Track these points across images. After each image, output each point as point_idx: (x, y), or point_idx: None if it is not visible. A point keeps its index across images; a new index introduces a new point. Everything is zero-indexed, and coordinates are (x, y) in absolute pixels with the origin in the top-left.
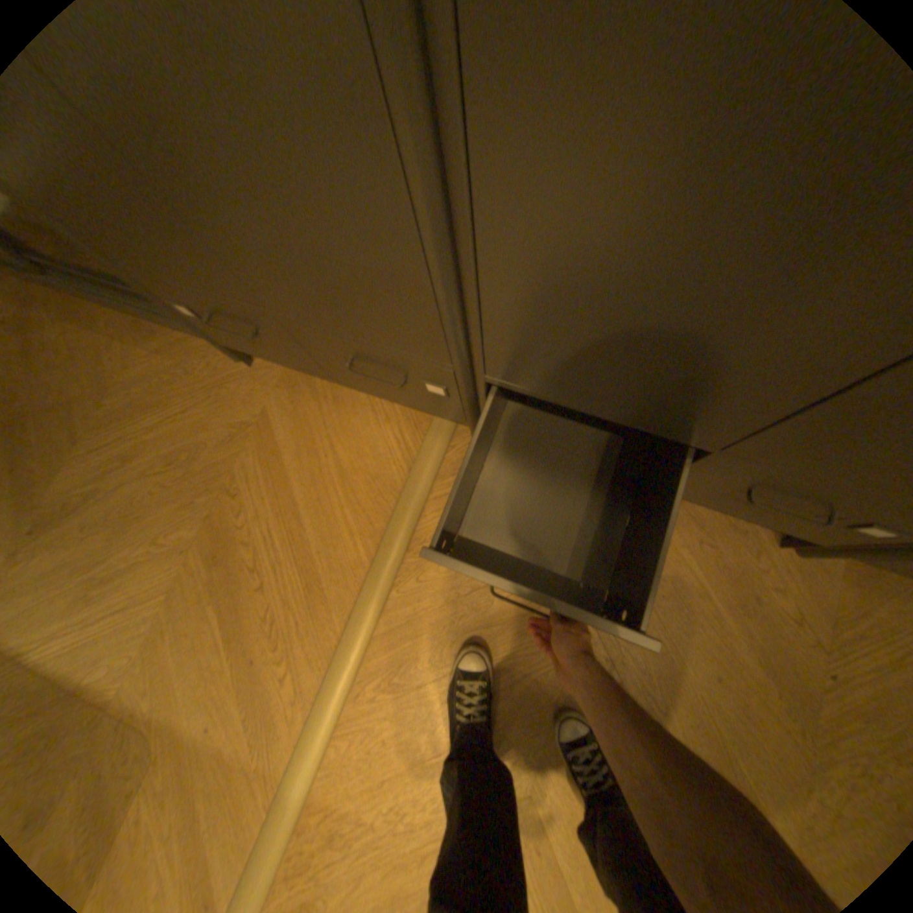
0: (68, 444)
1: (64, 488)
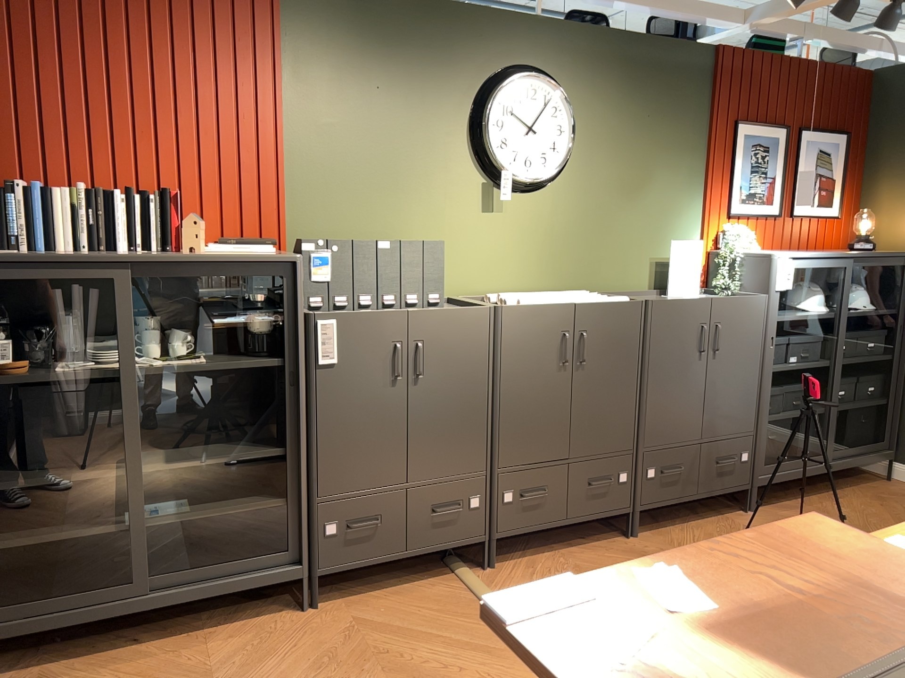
0: None
1: None
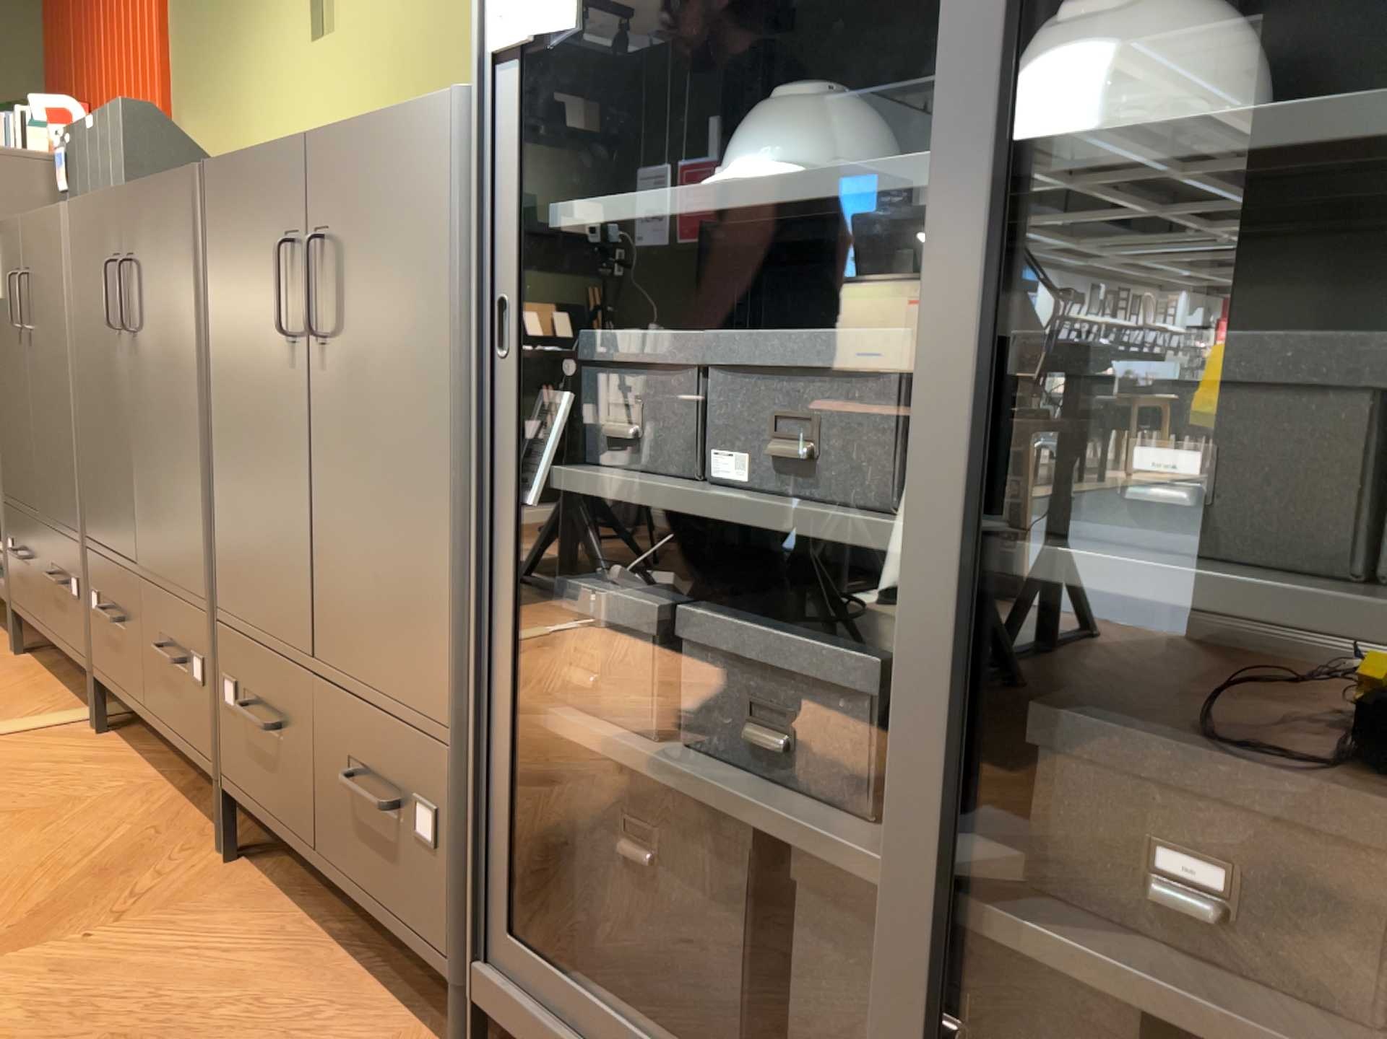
0: None
1: None
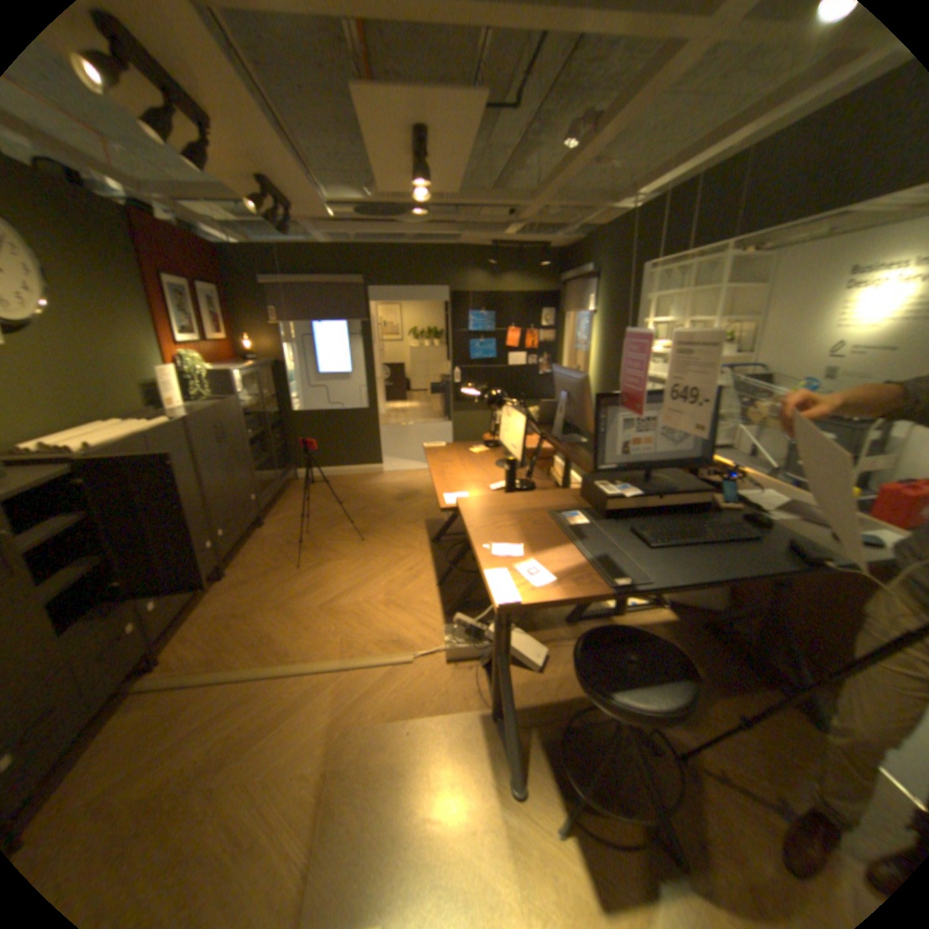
0: None
1: None
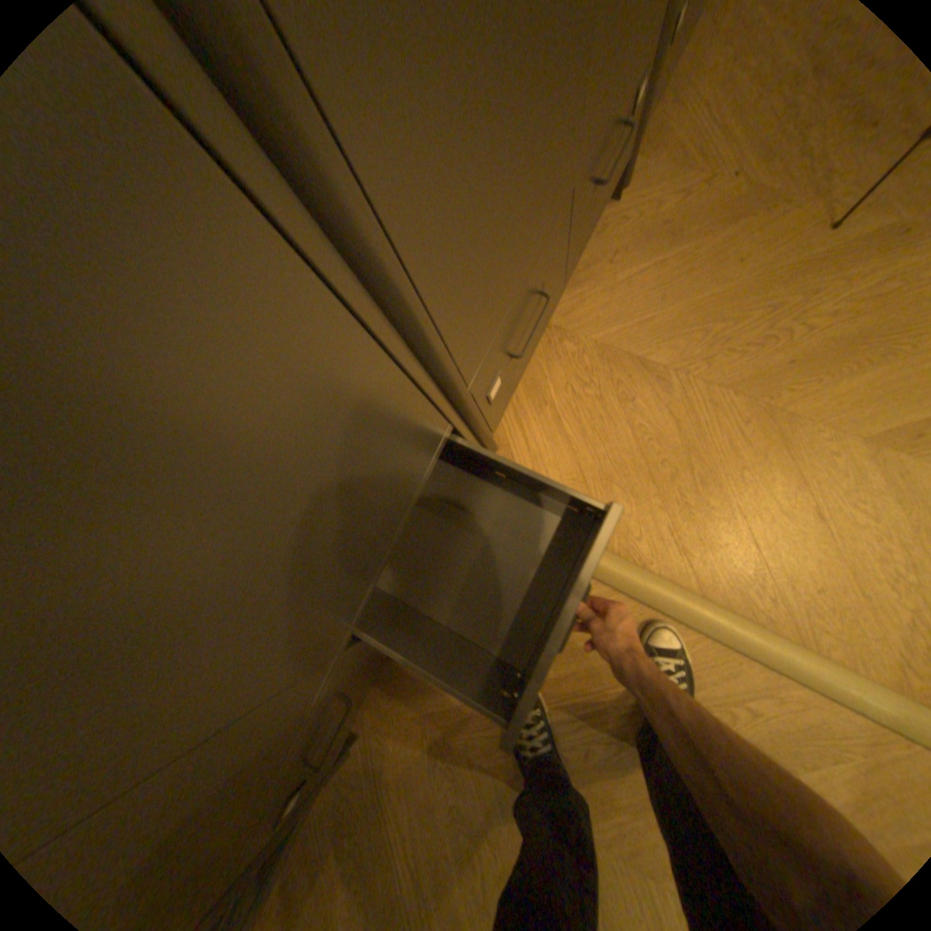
0: None
1: None
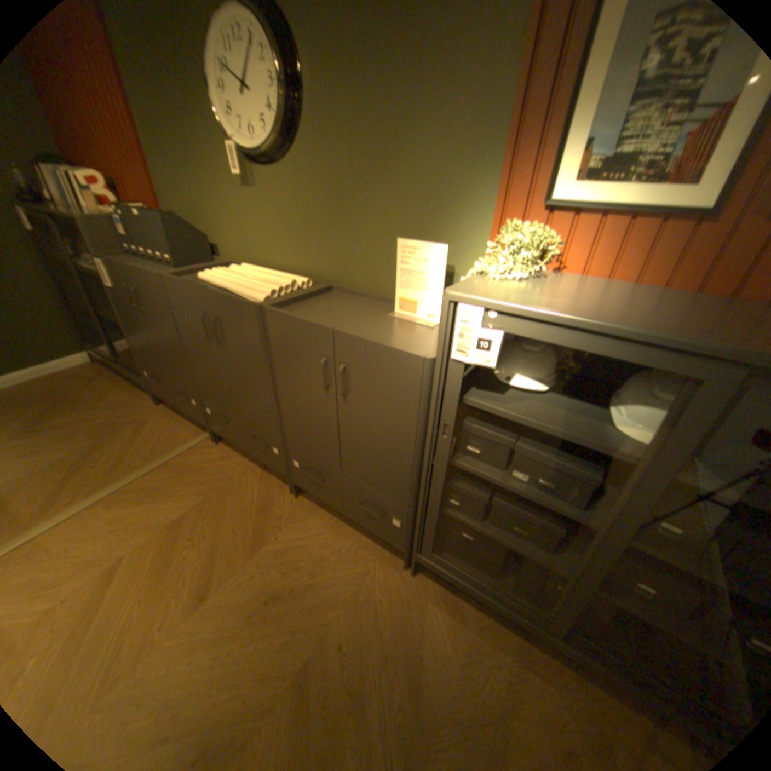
0: (70, 412)
1: (54, 423)
